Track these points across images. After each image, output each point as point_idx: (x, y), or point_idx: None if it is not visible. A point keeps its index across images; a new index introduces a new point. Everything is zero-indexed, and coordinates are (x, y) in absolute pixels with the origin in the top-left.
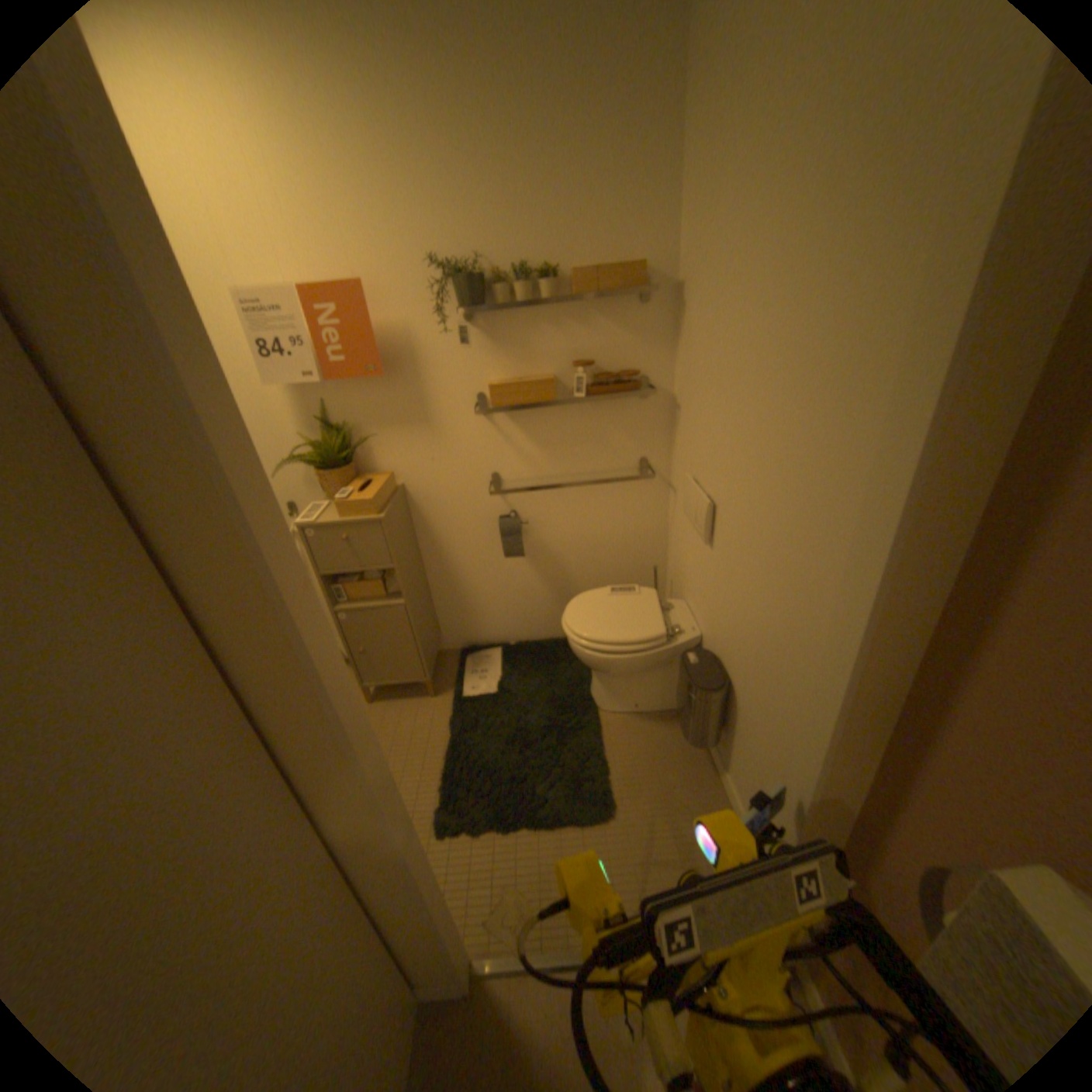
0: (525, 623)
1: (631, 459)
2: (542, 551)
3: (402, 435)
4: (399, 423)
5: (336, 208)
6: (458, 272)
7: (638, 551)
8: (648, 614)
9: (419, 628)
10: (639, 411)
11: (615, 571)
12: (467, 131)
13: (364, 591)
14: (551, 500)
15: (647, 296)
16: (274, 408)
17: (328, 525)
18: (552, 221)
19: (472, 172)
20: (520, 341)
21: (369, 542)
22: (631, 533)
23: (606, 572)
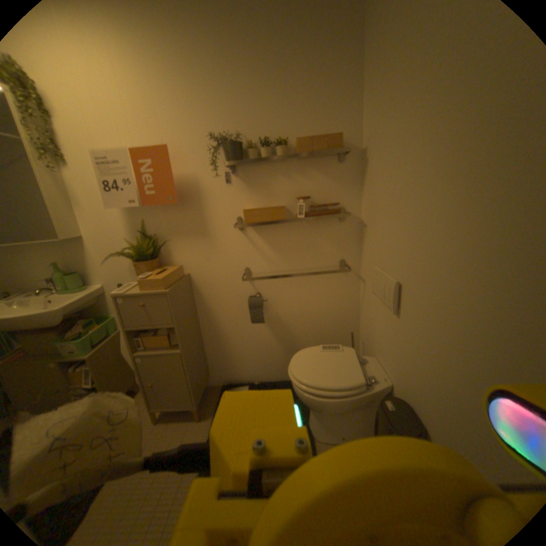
0: (266, 368)
1: (336, 258)
2: (277, 318)
3: (190, 241)
4: (189, 233)
5: (157, 105)
6: (226, 138)
7: (341, 320)
8: (352, 365)
9: (191, 369)
10: (340, 227)
11: (326, 334)
12: (235, 61)
13: (156, 341)
14: (284, 284)
15: (344, 156)
16: (114, 224)
17: (132, 294)
18: (285, 111)
19: (237, 84)
20: (264, 182)
21: (159, 307)
22: (336, 307)
23: (320, 334)
